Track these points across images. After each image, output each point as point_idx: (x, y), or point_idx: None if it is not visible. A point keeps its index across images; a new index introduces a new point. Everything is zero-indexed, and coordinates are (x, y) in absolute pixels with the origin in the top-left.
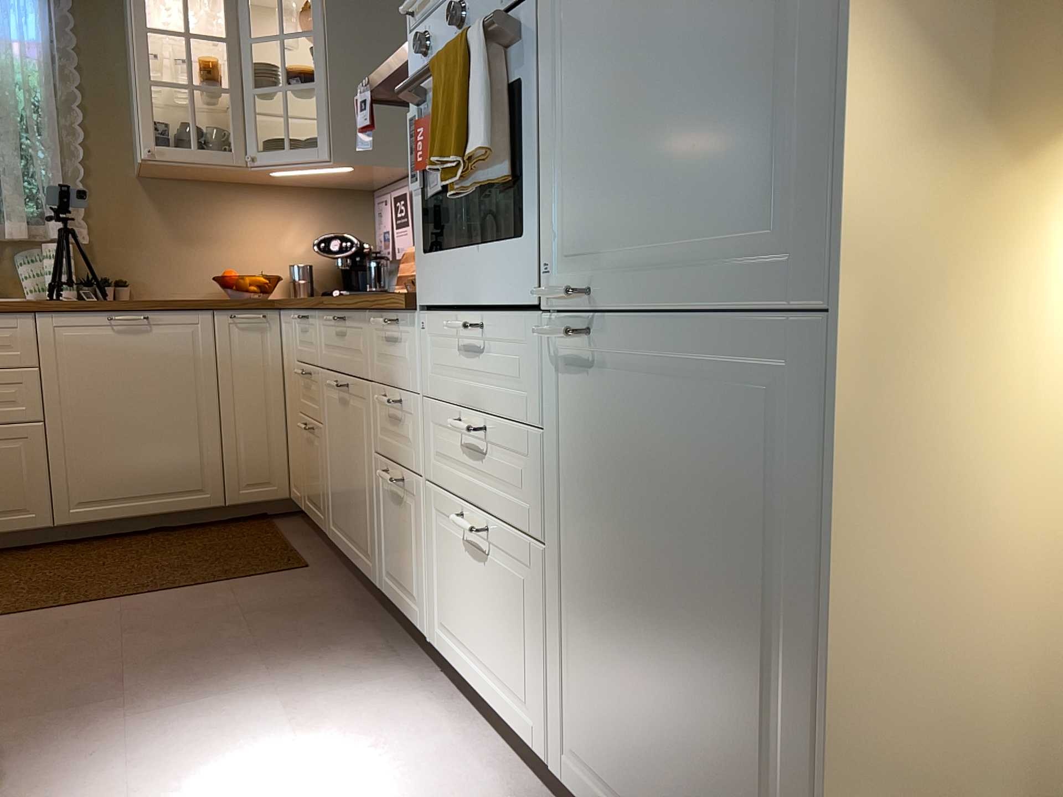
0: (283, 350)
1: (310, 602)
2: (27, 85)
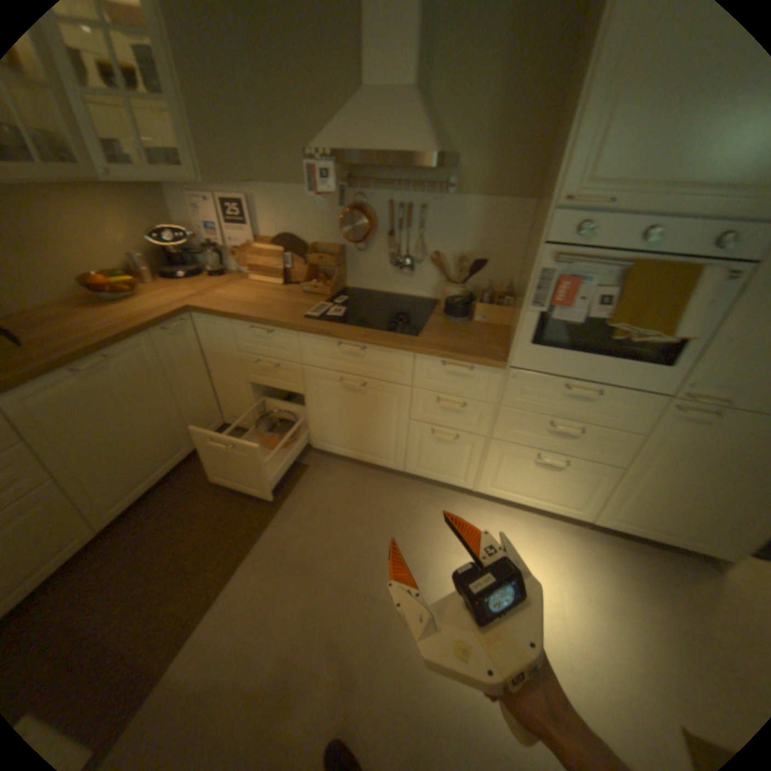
0: (200, 340)
1: (350, 488)
2: None
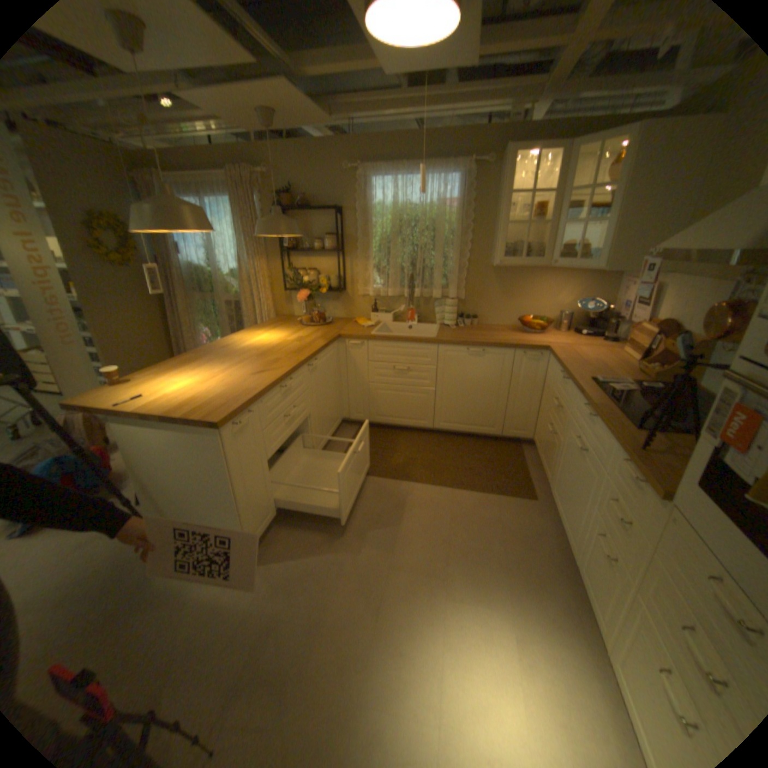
0: (547, 372)
1: (536, 535)
2: (449, 224)
